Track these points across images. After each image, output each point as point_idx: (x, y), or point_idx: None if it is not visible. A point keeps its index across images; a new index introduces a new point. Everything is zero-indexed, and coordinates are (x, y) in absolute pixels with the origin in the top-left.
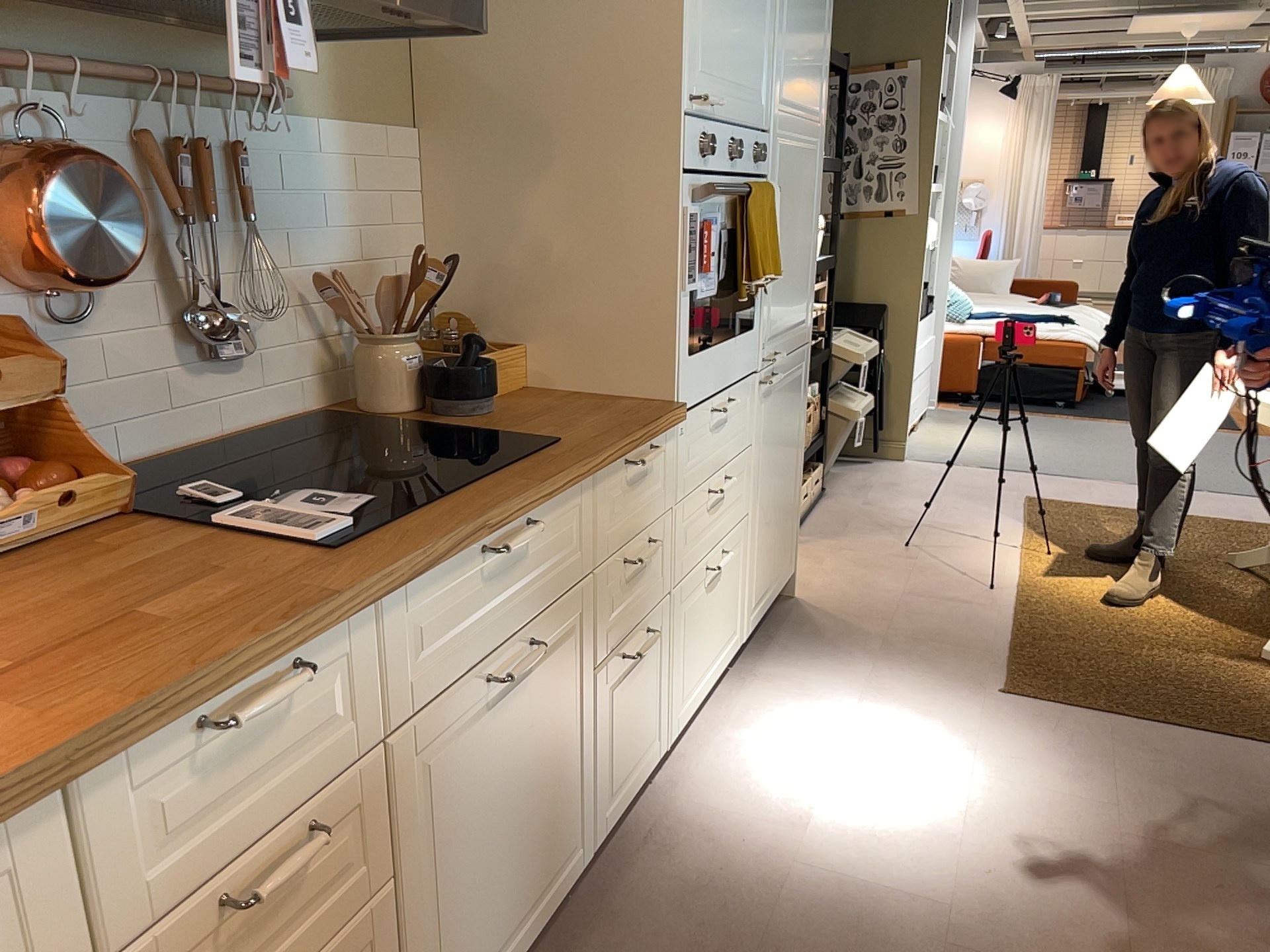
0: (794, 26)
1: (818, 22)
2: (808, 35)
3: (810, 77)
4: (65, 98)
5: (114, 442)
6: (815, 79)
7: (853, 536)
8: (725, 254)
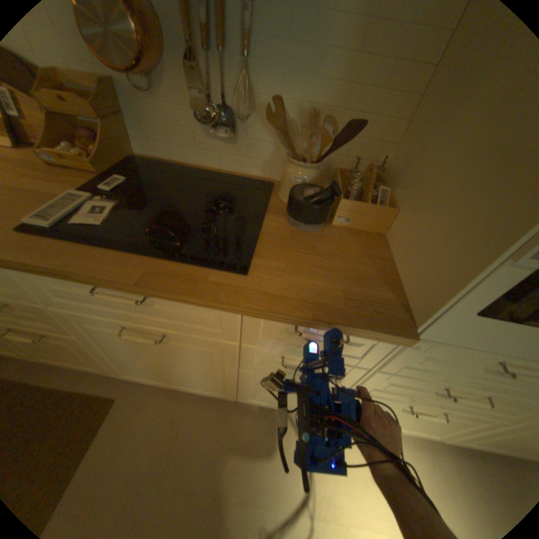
0: None
1: None
2: None
3: None
4: None
5: (165, 150)
6: None
7: None
8: None
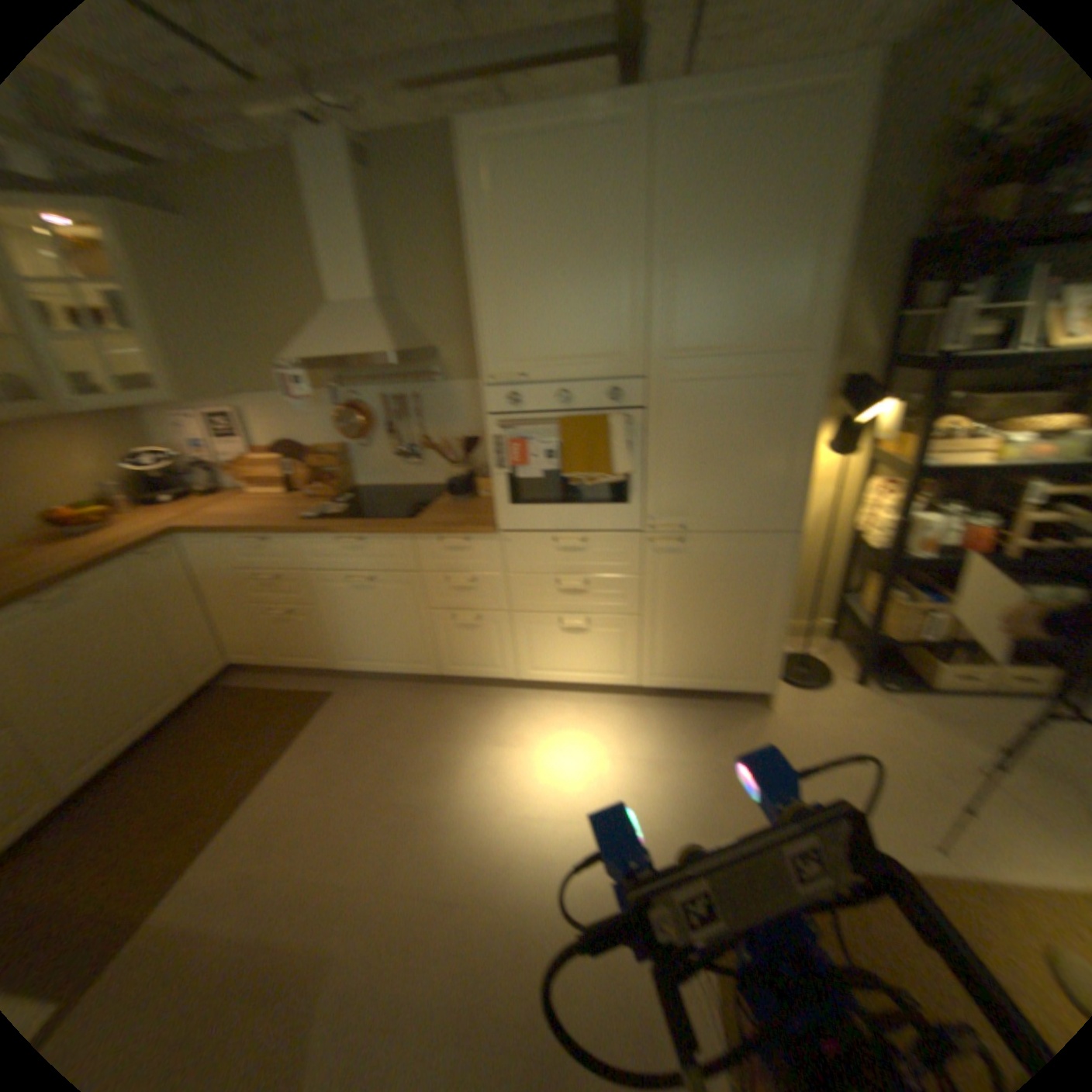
0: (696, 282)
1: (788, 255)
2: (746, 277)
3: (759, 311)
4: (353, 386)
5: (373, 478)
6: (782, 309)
7: (954, 732)
8: (549, 455)
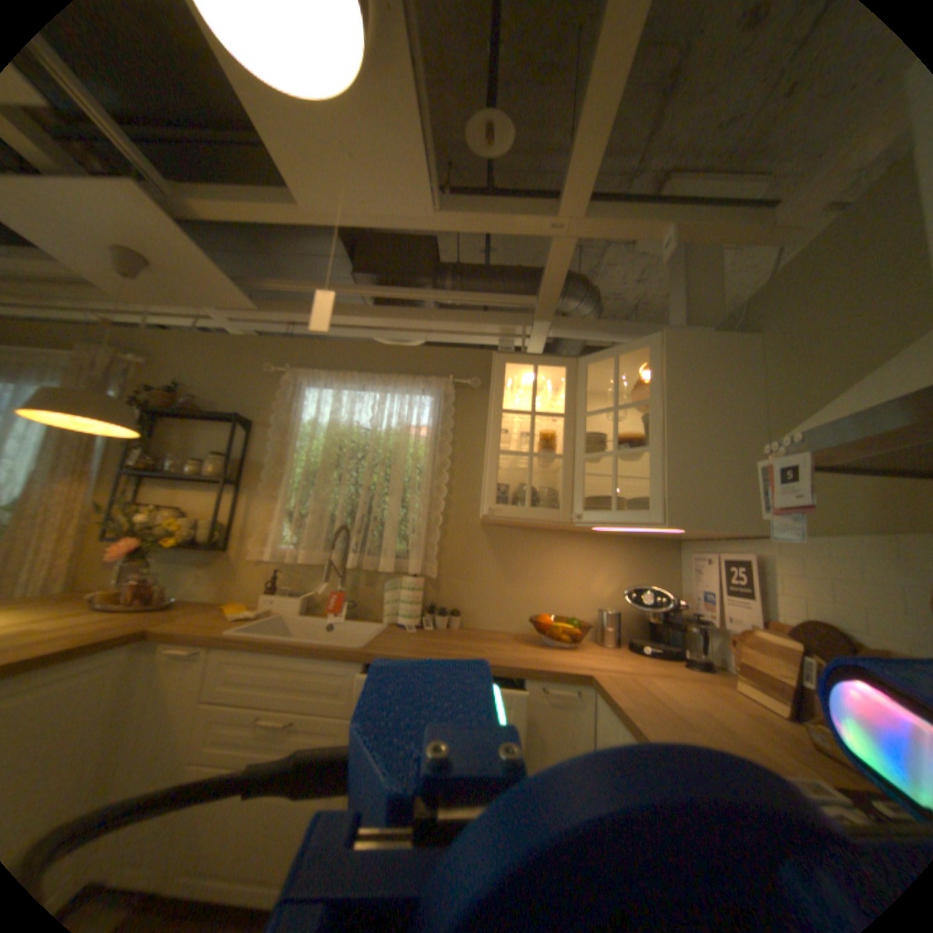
0: None
1: None
2: None
3: None
4: None
5: None
6: None
7: None
8: None
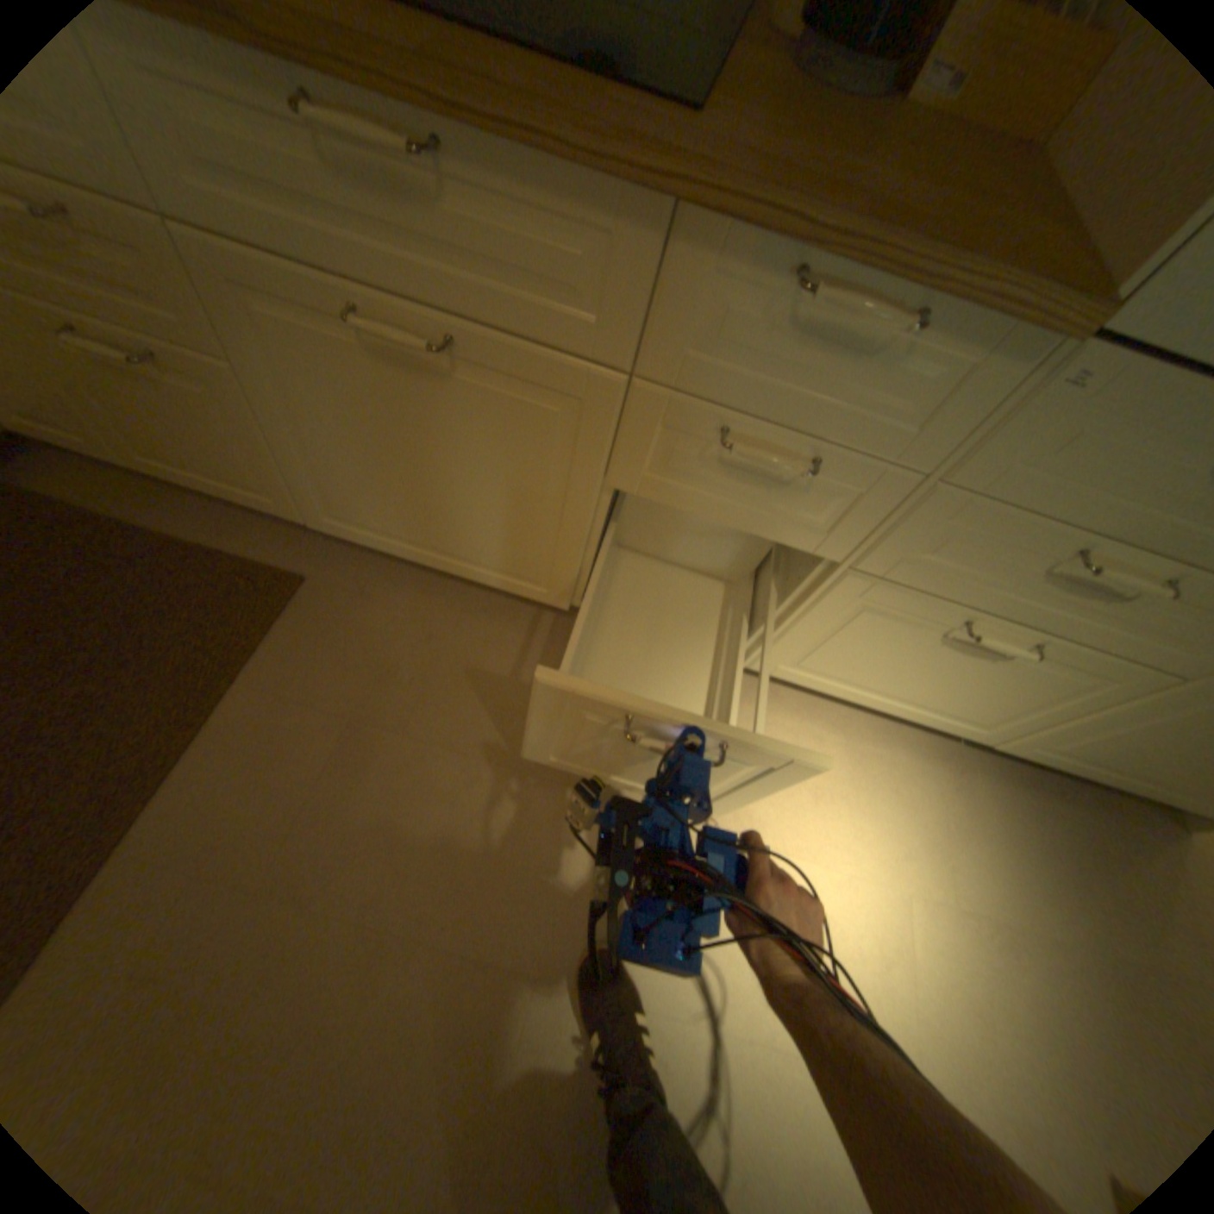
0: None
1: None
2: None
3: None
4: None
5: None
6: None
7: None
8: None
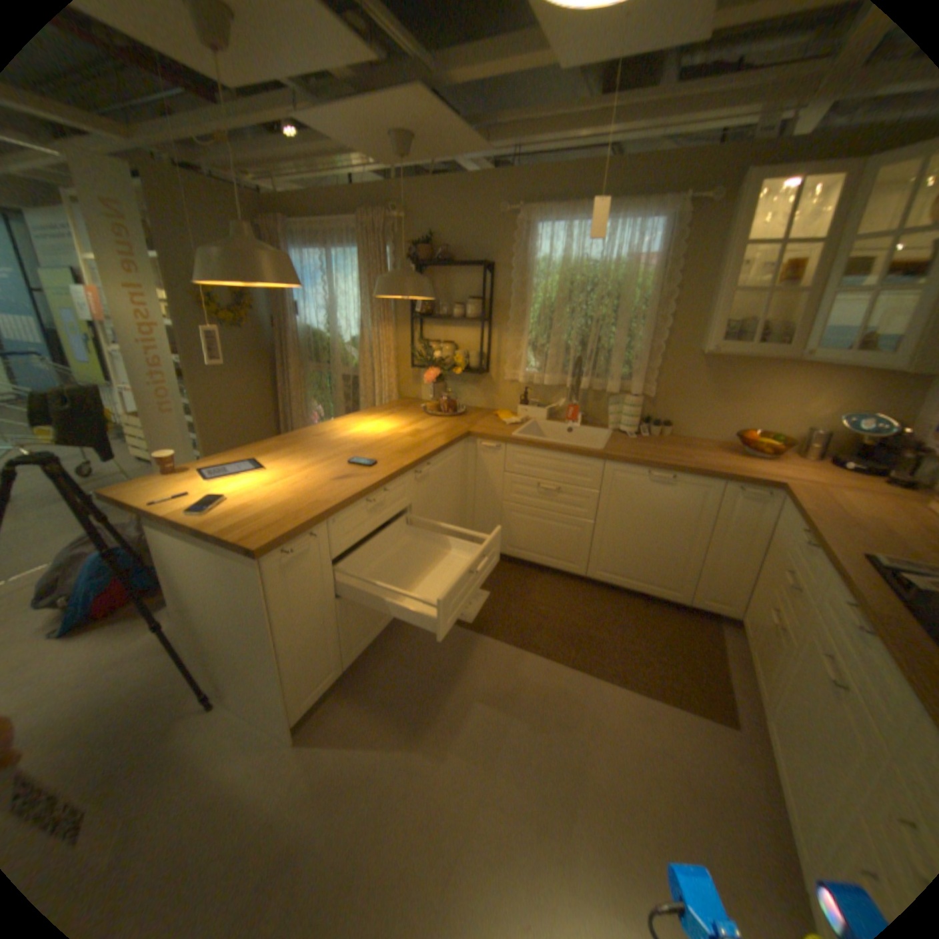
0: None
1: None
2: None
3: None
4: None
5: None
6: None
7: None
8: None
